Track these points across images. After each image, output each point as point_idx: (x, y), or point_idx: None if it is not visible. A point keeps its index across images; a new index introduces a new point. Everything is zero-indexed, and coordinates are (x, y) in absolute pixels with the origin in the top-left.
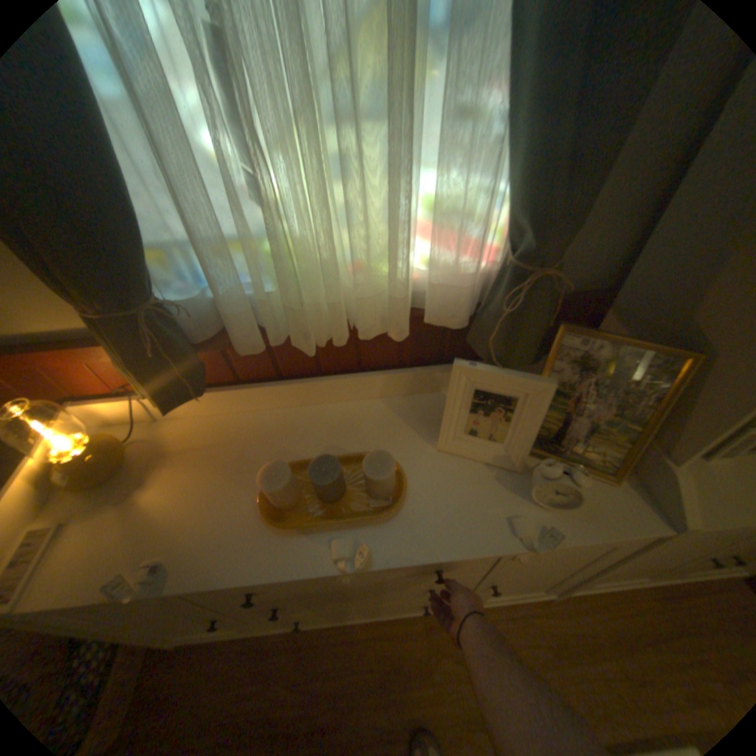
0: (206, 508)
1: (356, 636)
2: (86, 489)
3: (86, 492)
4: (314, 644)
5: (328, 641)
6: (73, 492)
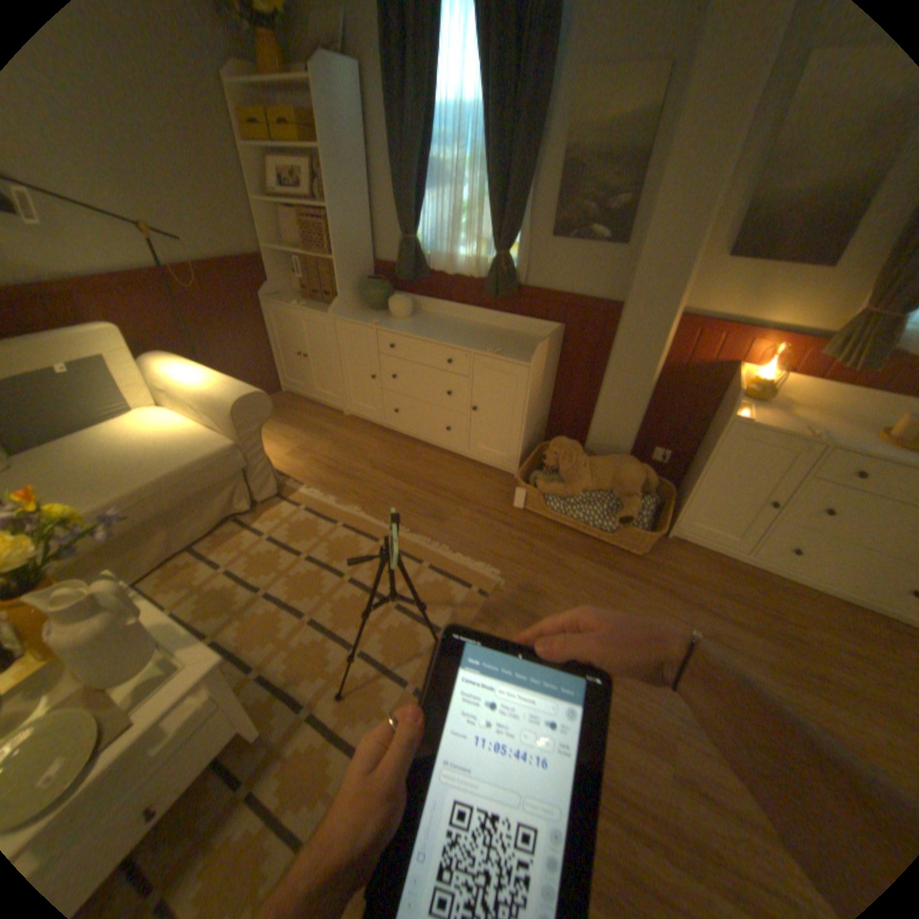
0: (839, 429)
1: (817, 600)
2: (765, 398)
3: (756, 402)
4: (780, 587)
5: (792, 591)
6: (758, 397)
